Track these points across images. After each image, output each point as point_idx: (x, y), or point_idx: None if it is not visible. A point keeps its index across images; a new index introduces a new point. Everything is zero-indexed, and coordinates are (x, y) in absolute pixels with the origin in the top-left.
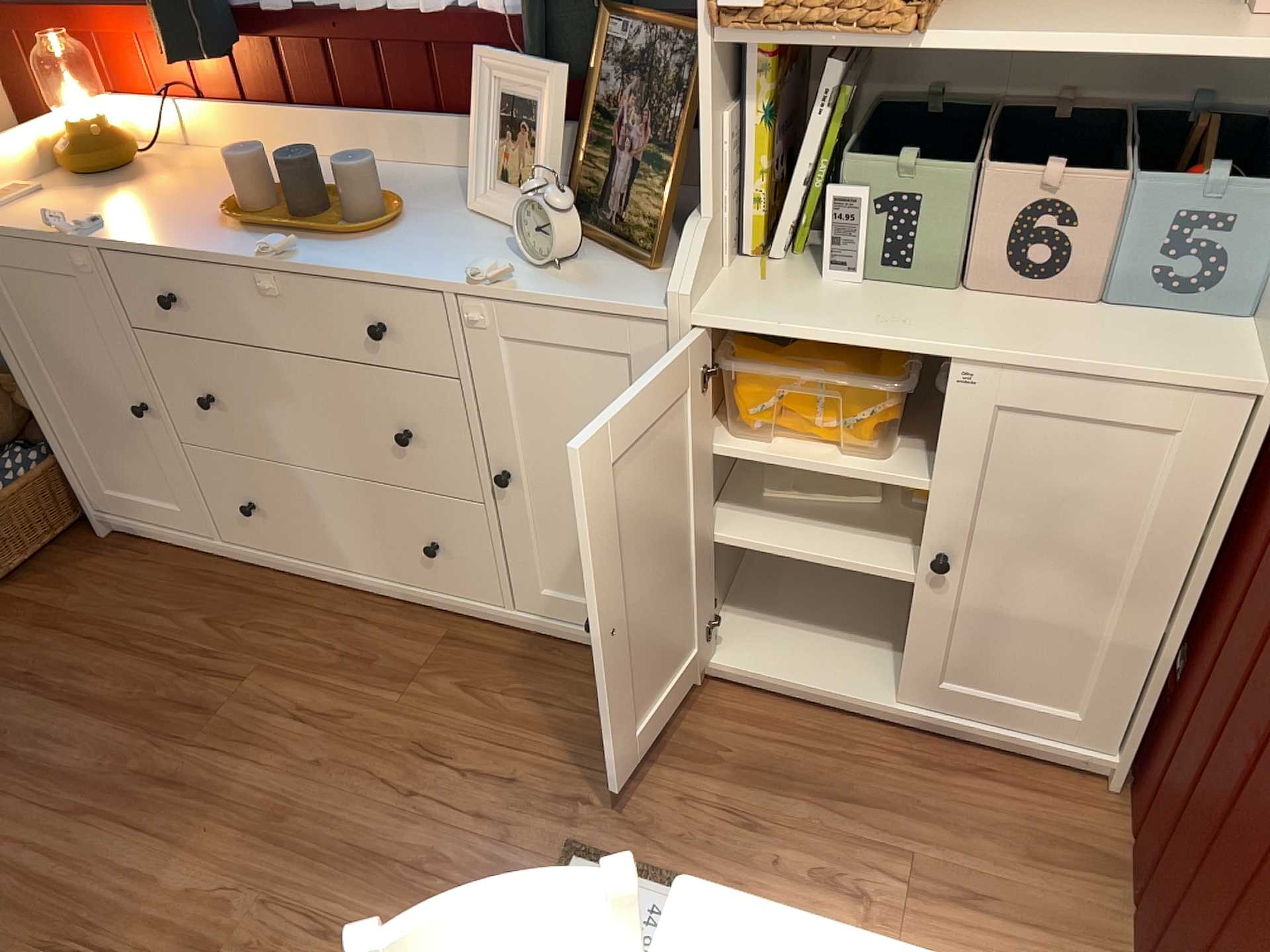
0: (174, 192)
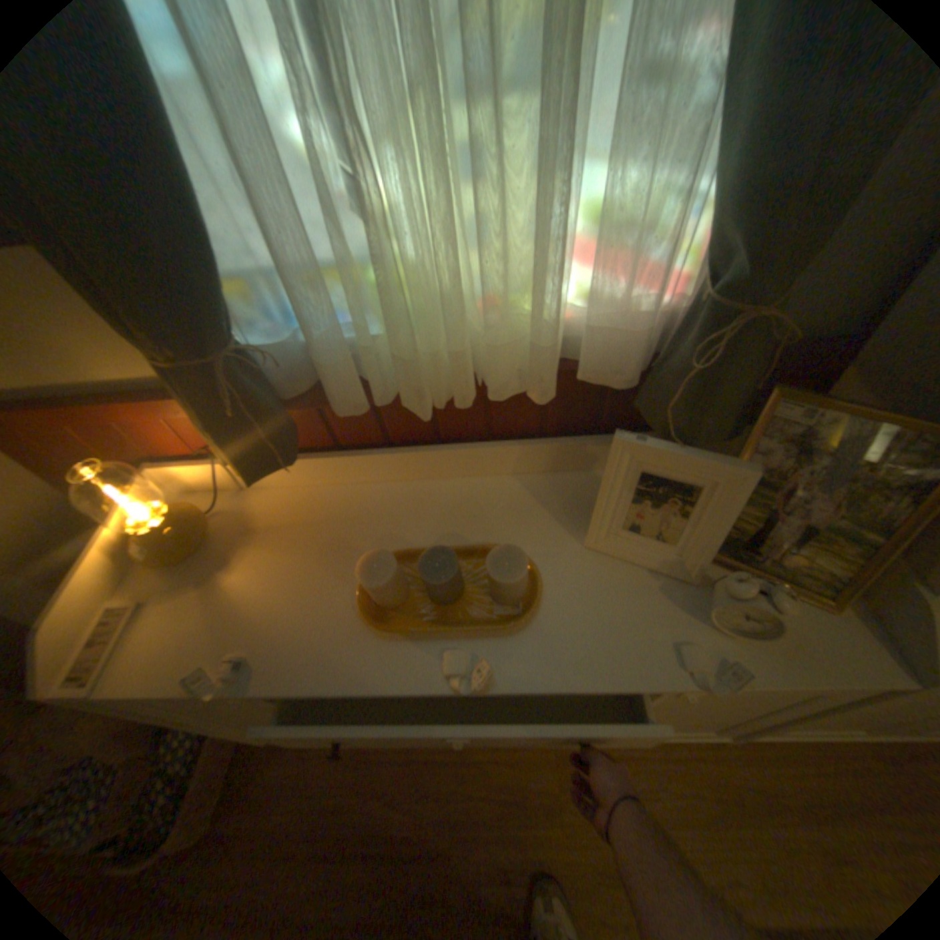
0: (279, 575)
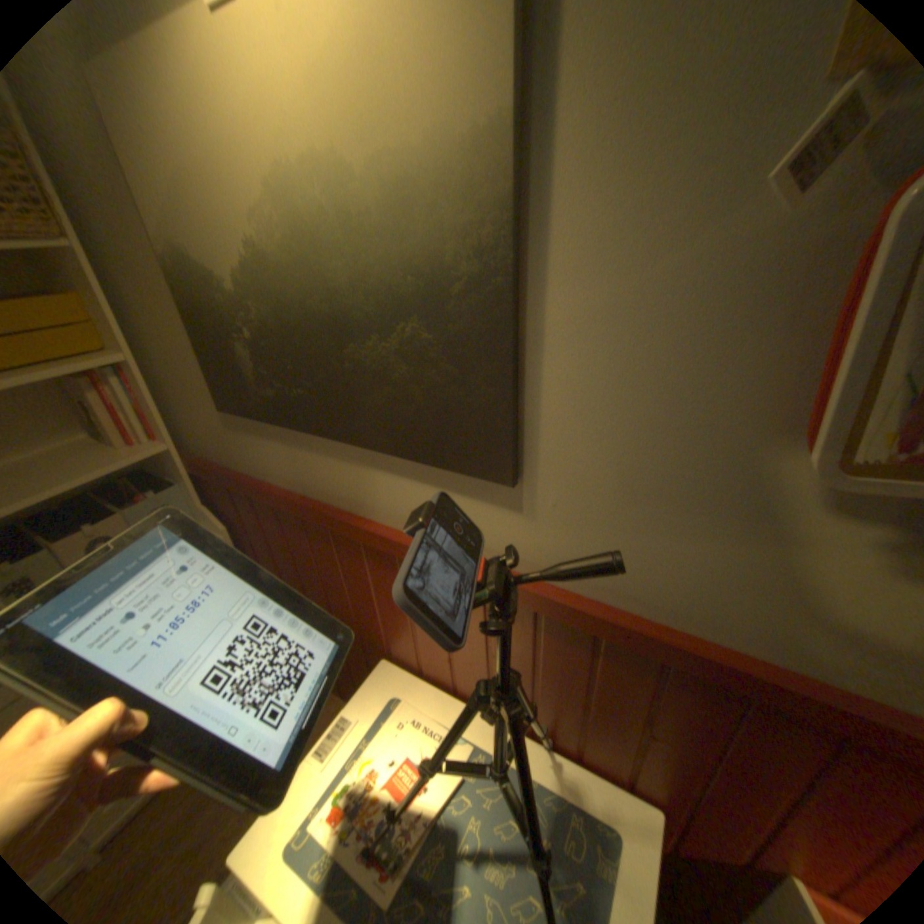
0: None
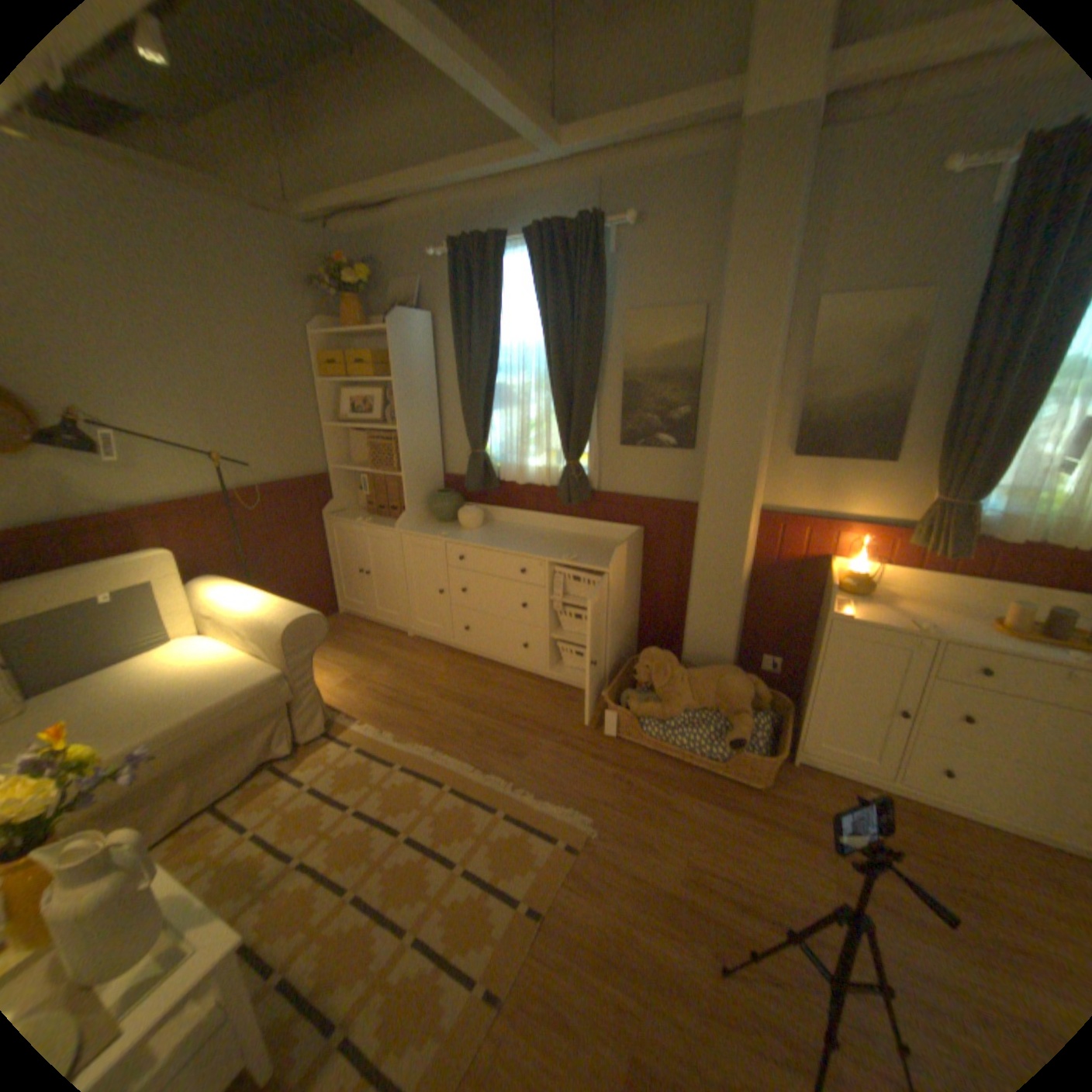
0: (930, 613)
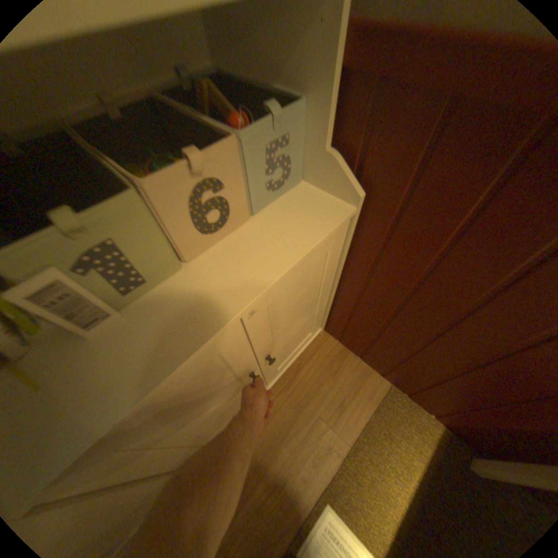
0: None
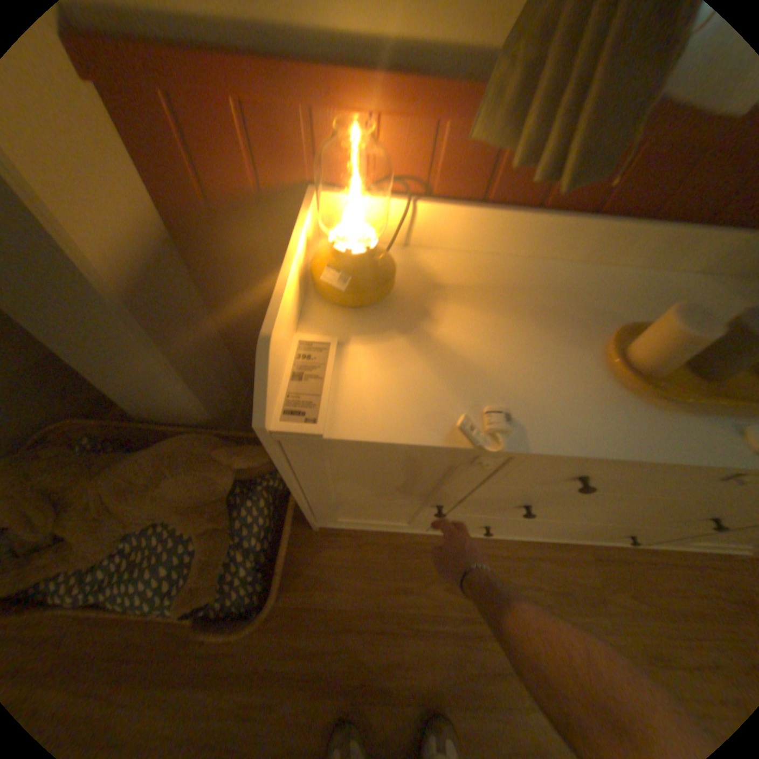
0: (498, 334)
